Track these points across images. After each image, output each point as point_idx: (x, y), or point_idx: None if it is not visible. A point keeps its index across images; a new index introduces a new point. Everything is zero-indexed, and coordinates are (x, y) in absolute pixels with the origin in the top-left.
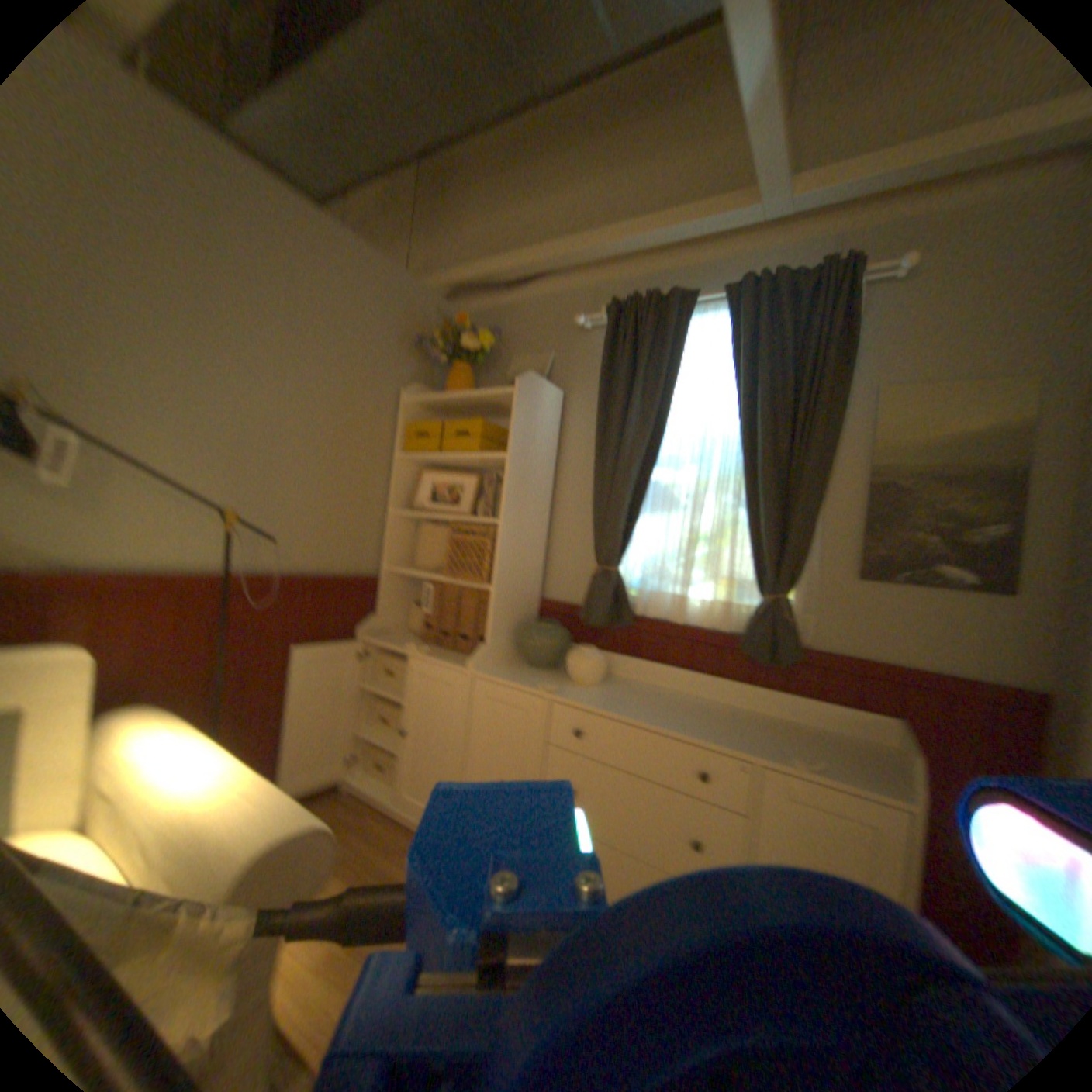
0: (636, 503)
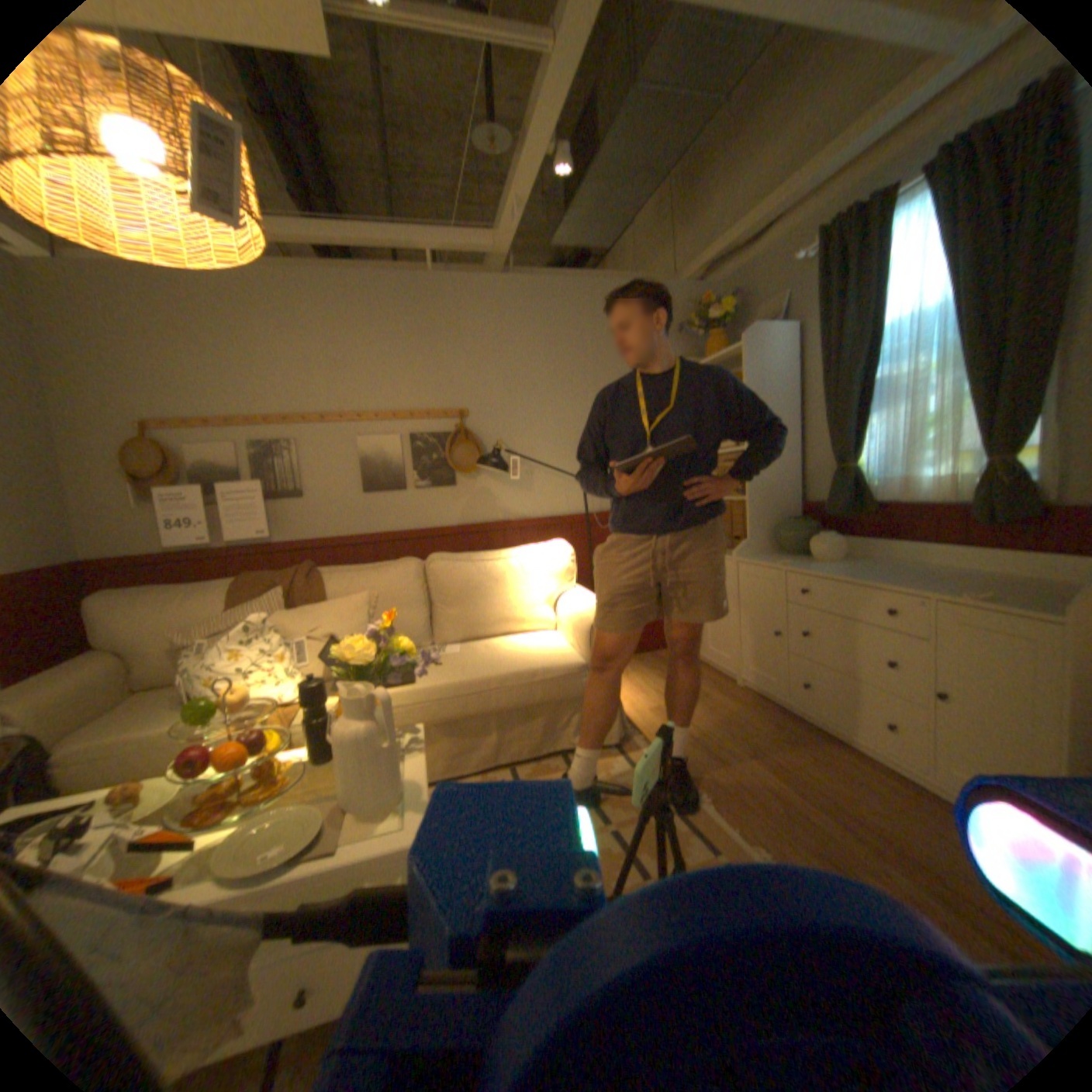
0: (867, 401)
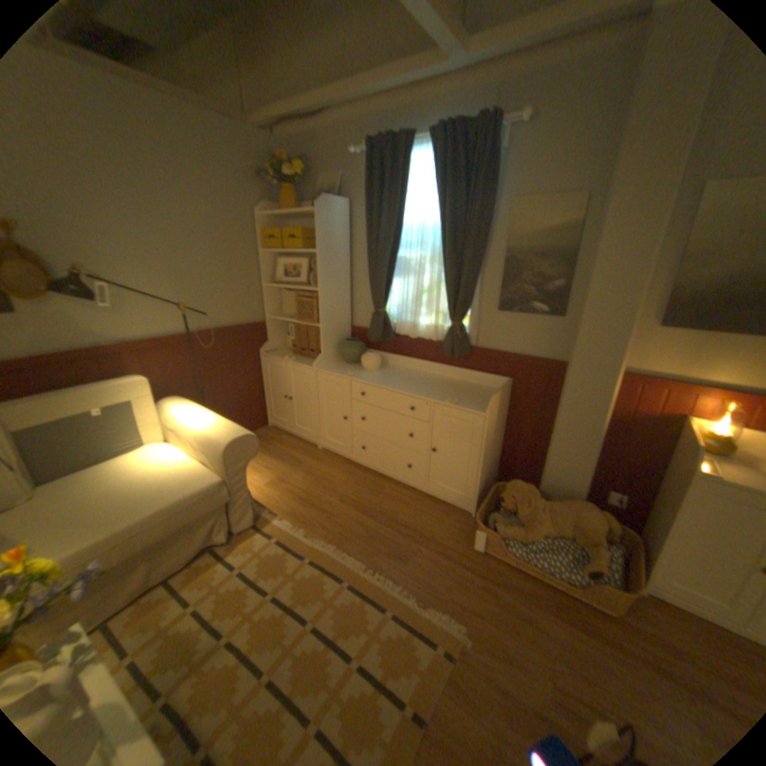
0: (392, 272)
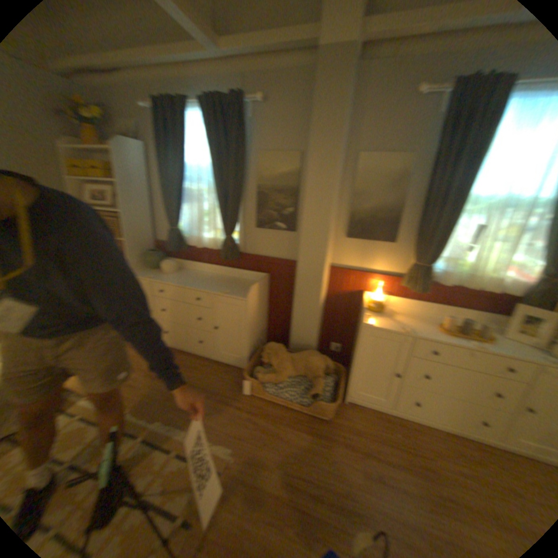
0: (181, 199)
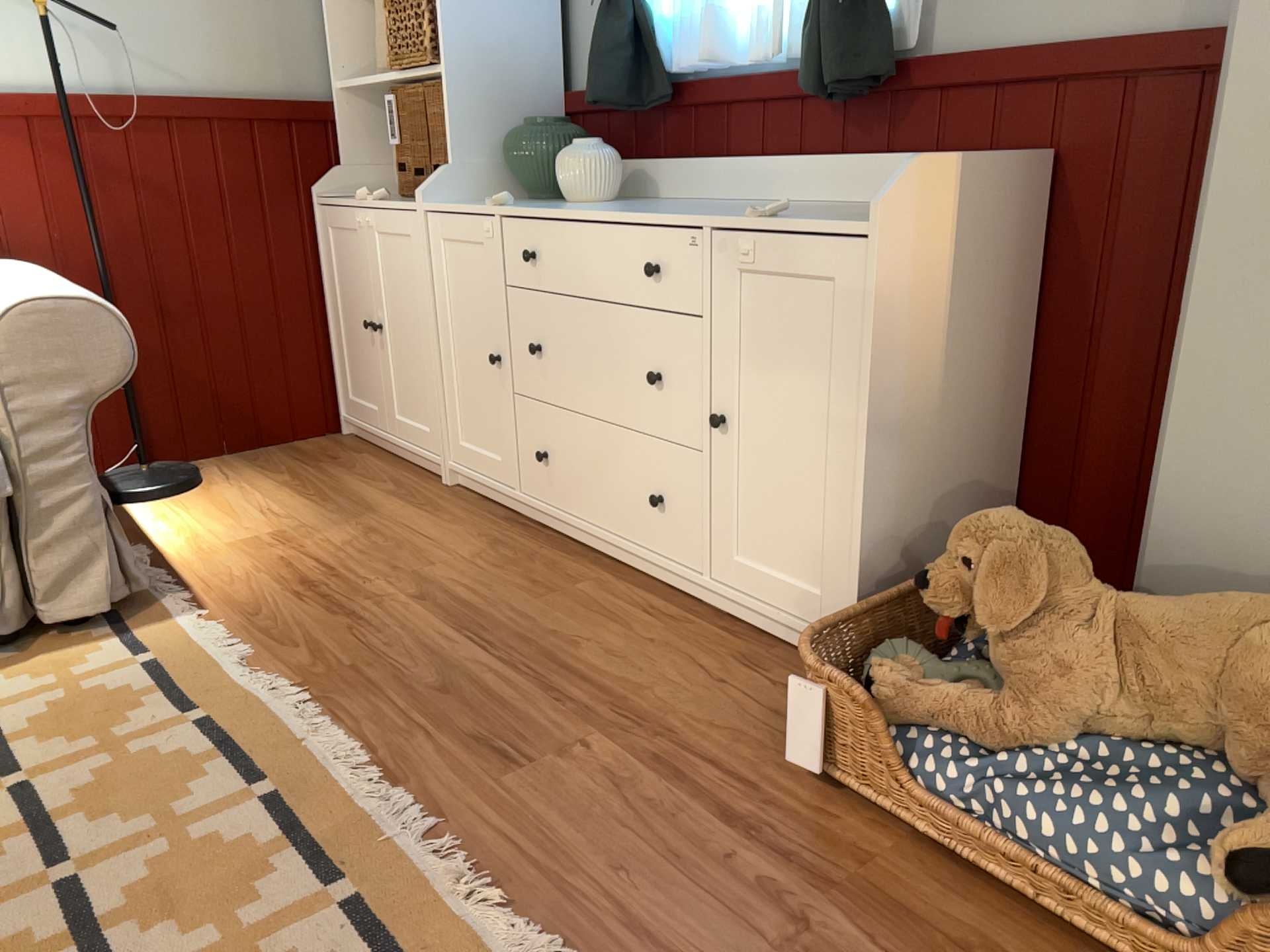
0: None
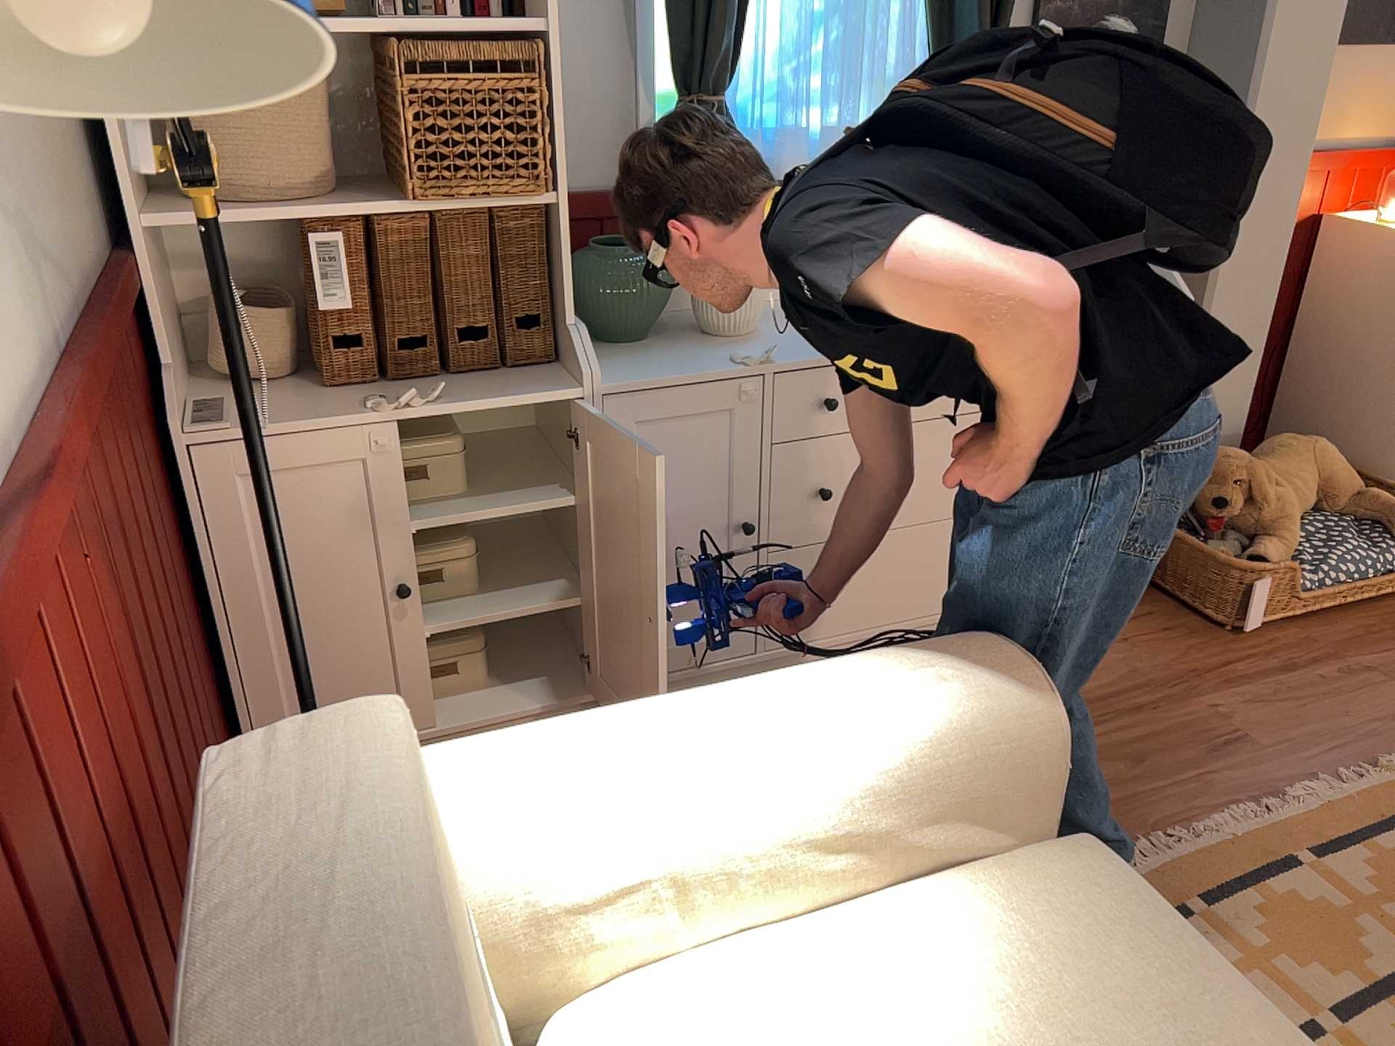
0: None
